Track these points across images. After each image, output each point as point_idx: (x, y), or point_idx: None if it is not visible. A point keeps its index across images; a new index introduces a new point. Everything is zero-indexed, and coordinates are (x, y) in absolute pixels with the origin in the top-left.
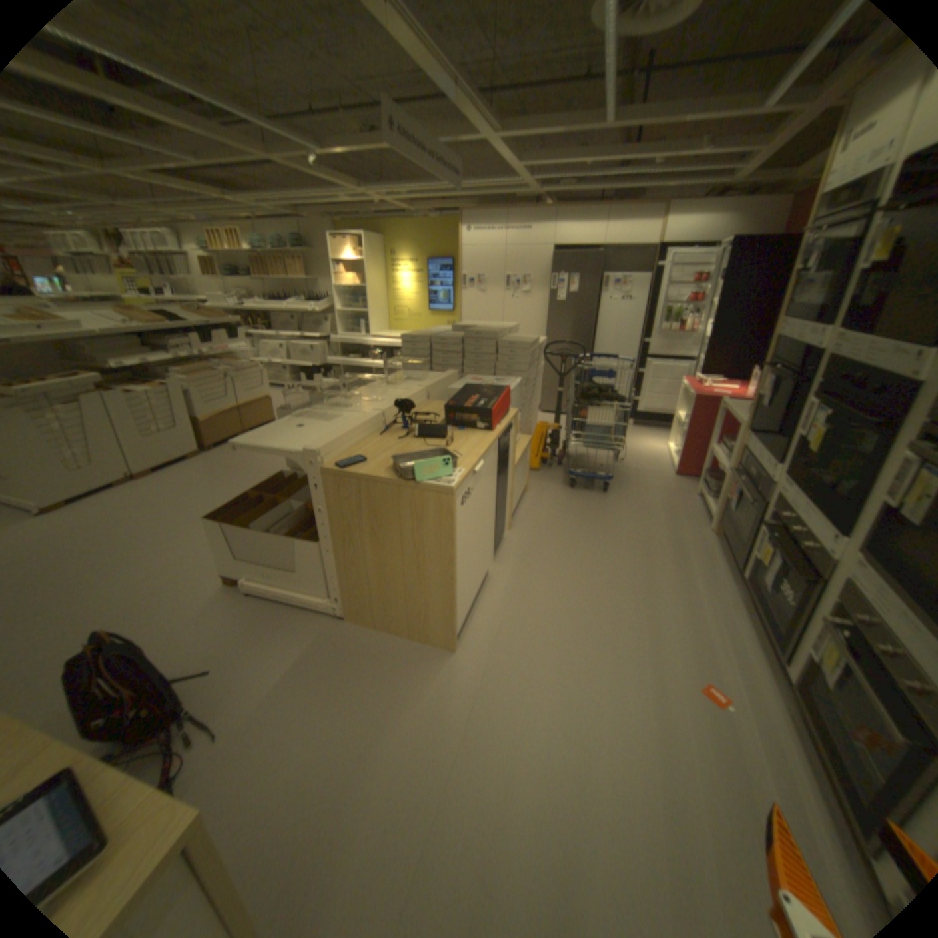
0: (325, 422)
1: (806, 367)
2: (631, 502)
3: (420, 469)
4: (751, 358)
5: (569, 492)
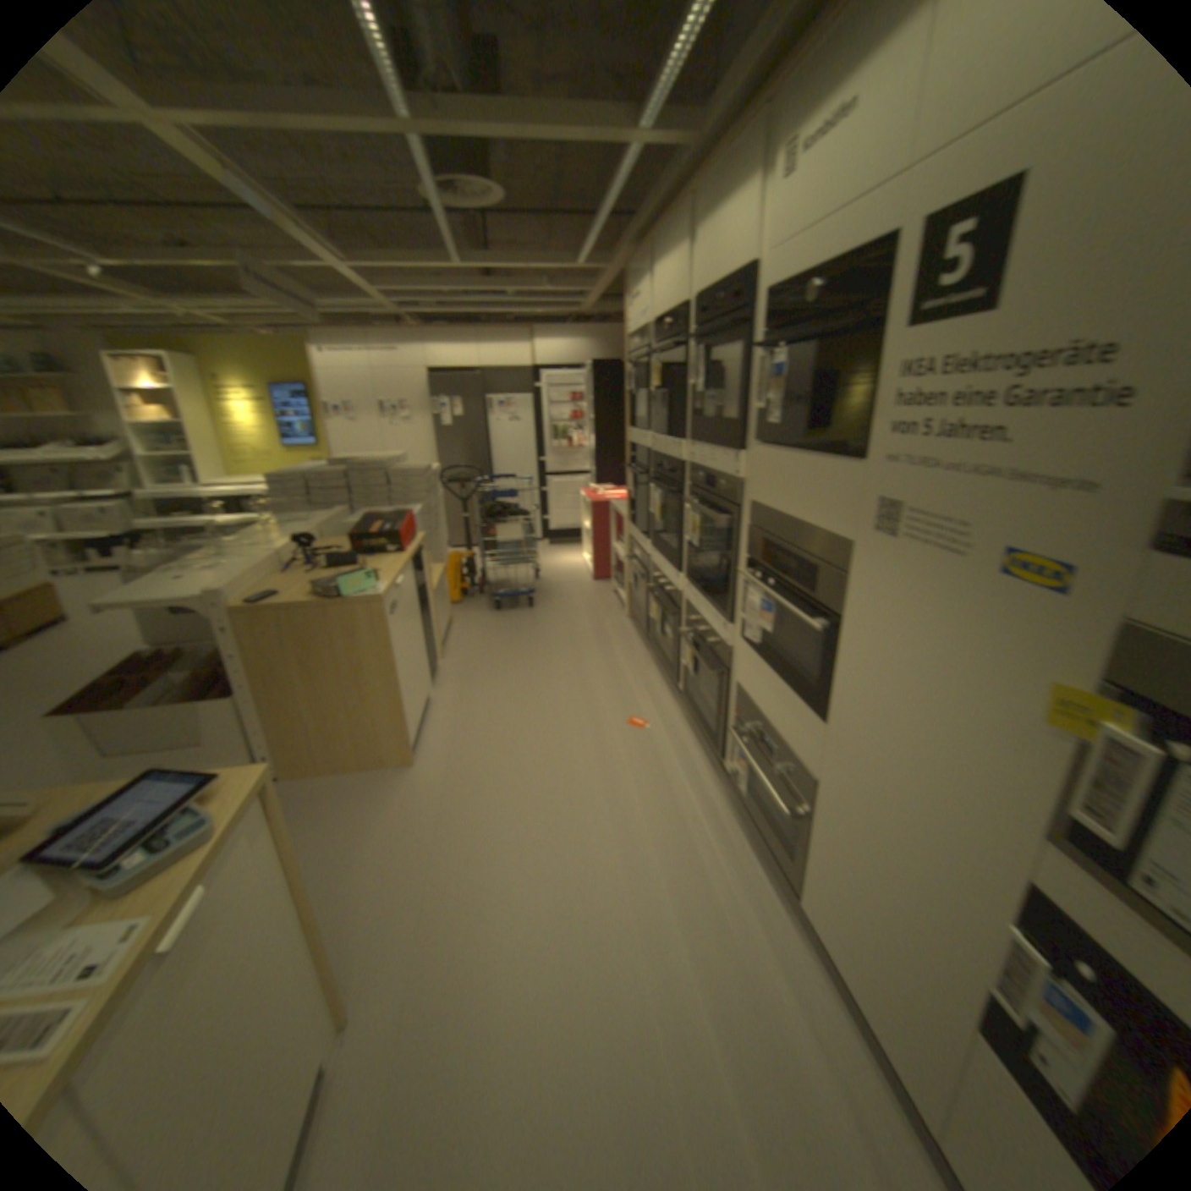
0: (203, 571)
1: (644, 464)
2: (555, 611)
3: (338, 590)
4: None
5: (494, 615)
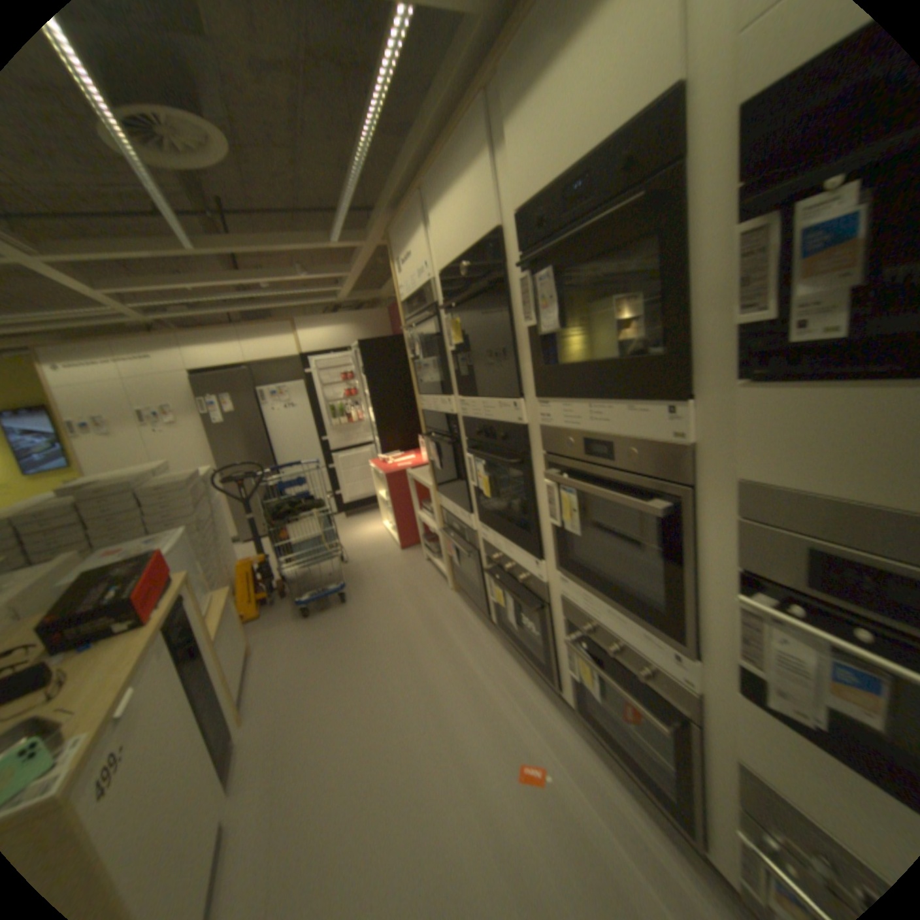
0: None
1: (450, 430)
2: (372, 599)
3: None
4: (412, 430)
5: (303, 624)
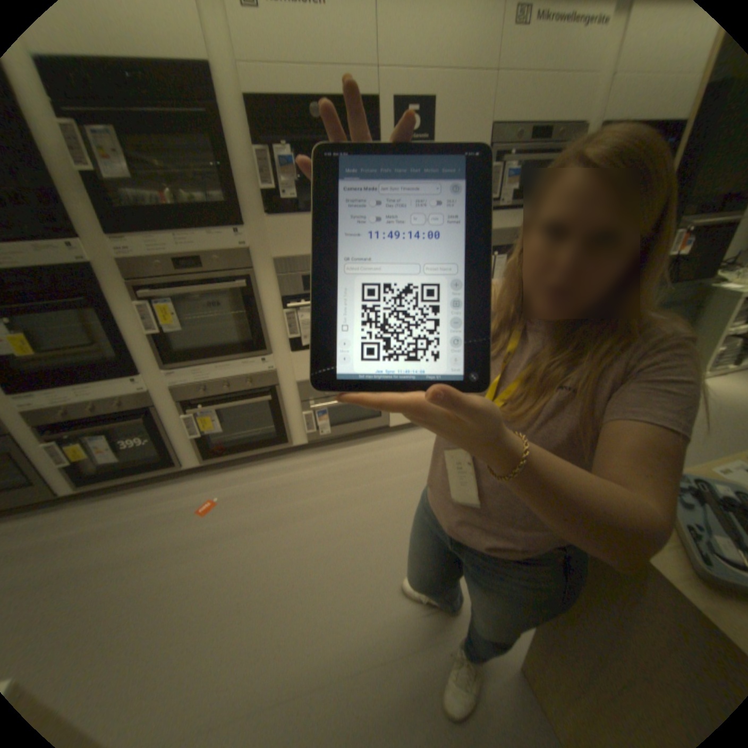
0: None
1: None
2: None
3: None
4: None
5: None
